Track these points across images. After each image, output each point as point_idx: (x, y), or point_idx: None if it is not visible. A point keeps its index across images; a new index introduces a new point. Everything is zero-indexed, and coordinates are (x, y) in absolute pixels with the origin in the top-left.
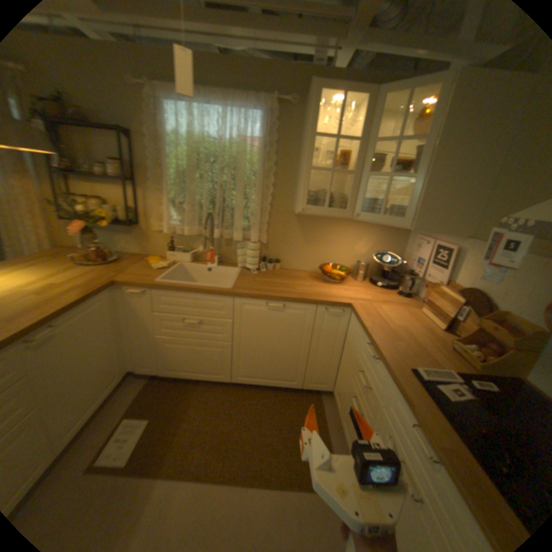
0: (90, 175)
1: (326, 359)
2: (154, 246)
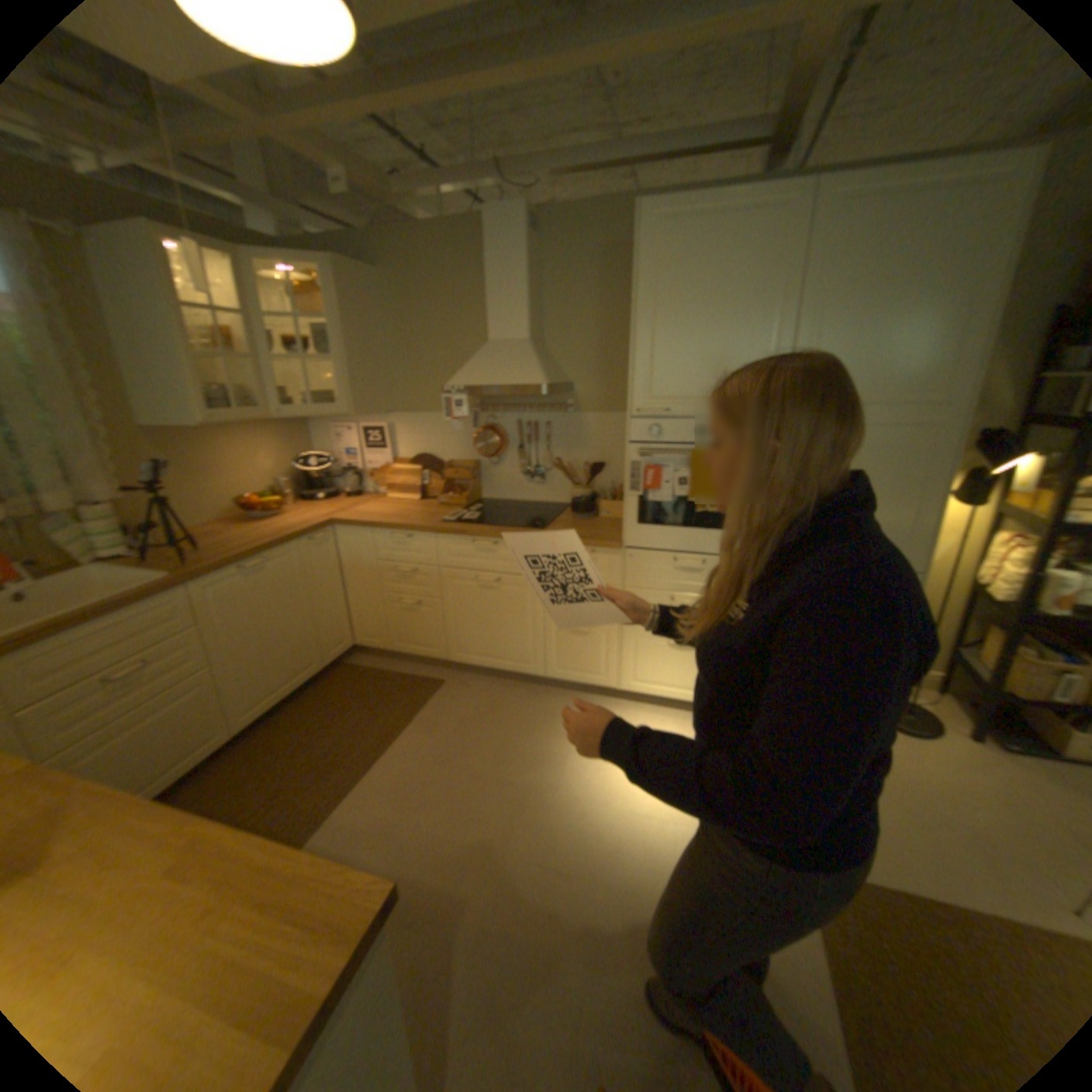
0: None
1: (335, 606)
2: None
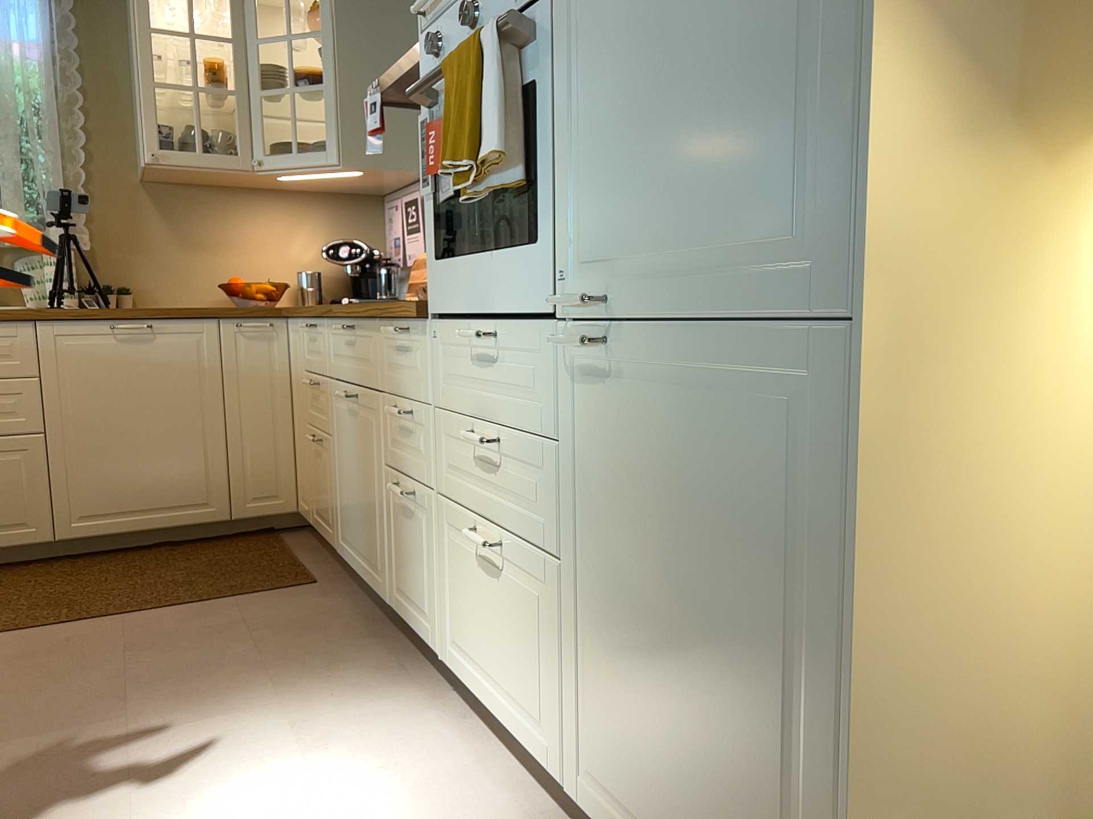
0: None
1: (265, 435)
2: None
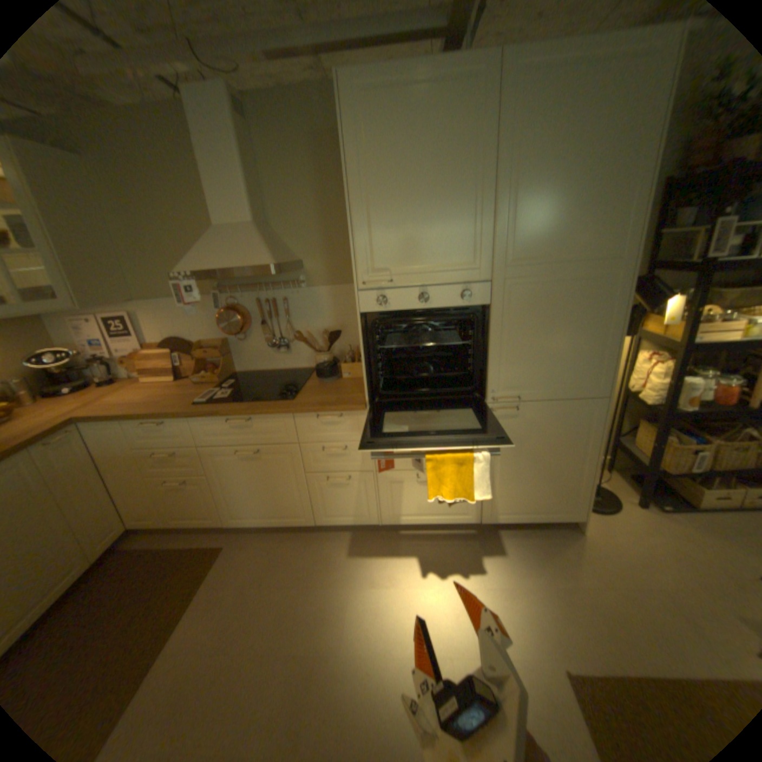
0: None
1: (91, 502)
2: None
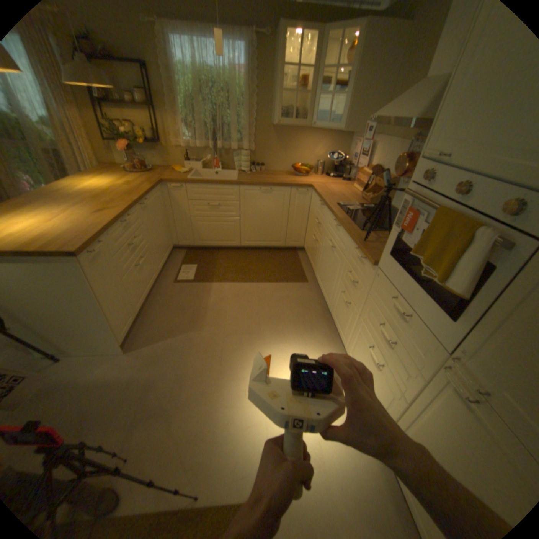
0: (120, 103)
1: (298, 224)
2: (173, 159)
